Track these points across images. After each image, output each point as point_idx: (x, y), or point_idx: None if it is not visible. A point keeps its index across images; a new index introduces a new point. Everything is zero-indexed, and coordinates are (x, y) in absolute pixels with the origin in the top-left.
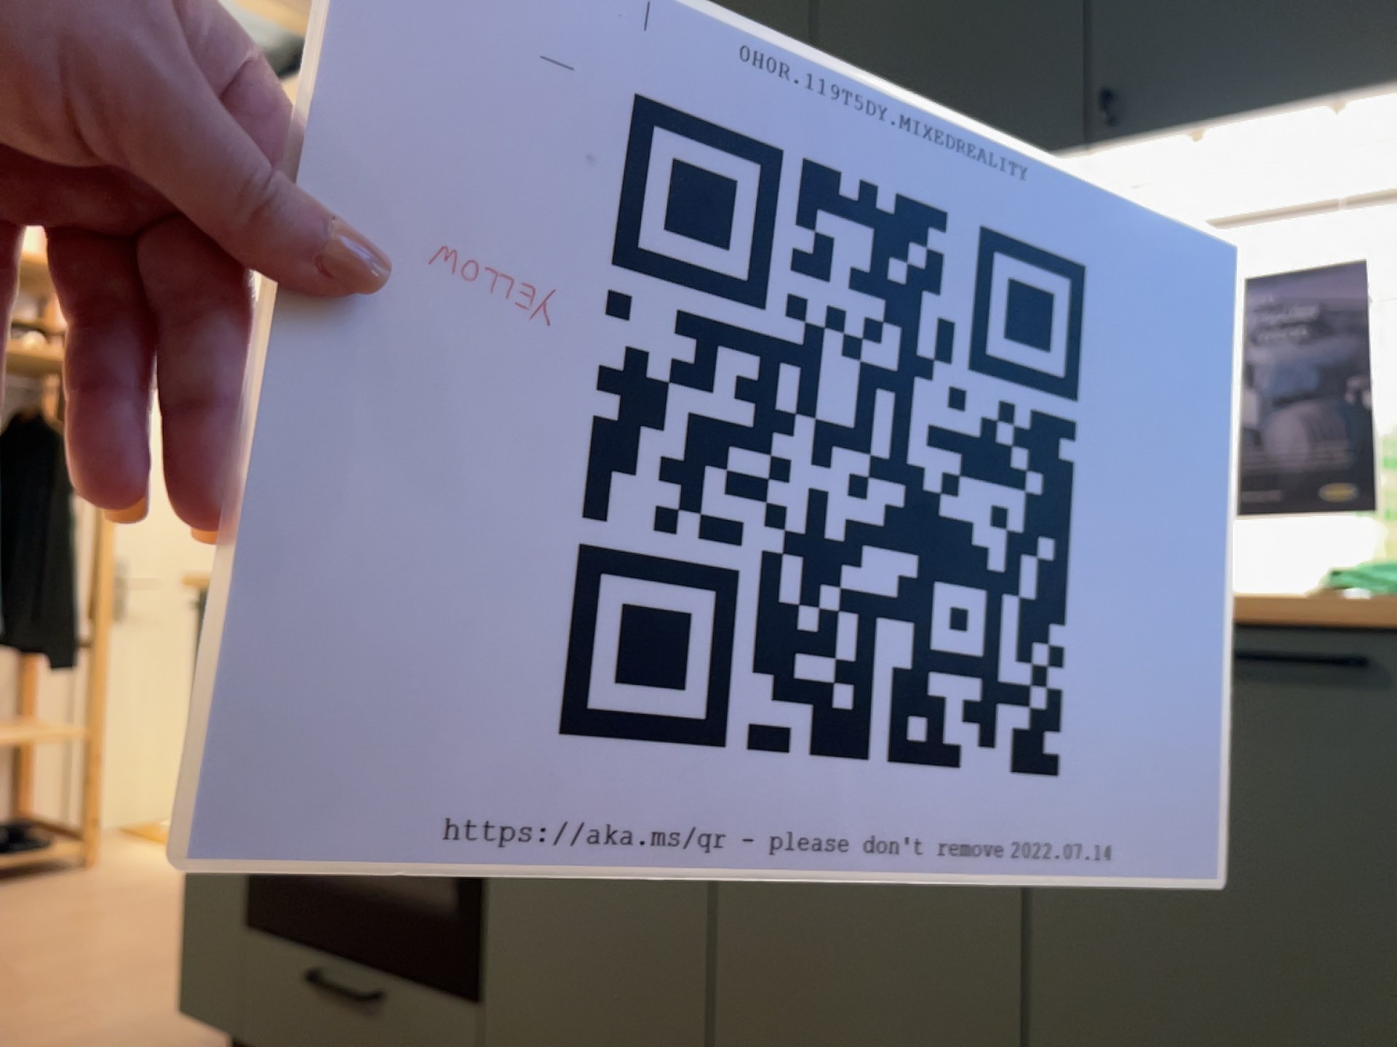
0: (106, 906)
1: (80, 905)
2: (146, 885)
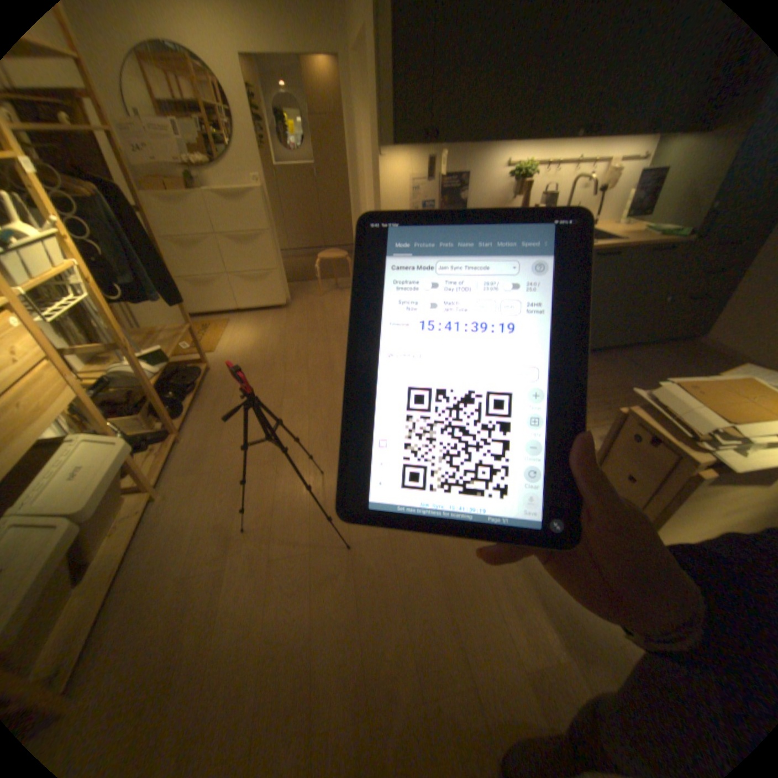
0: (258, 373)
1: (250, 377)
2: (247, 364)
